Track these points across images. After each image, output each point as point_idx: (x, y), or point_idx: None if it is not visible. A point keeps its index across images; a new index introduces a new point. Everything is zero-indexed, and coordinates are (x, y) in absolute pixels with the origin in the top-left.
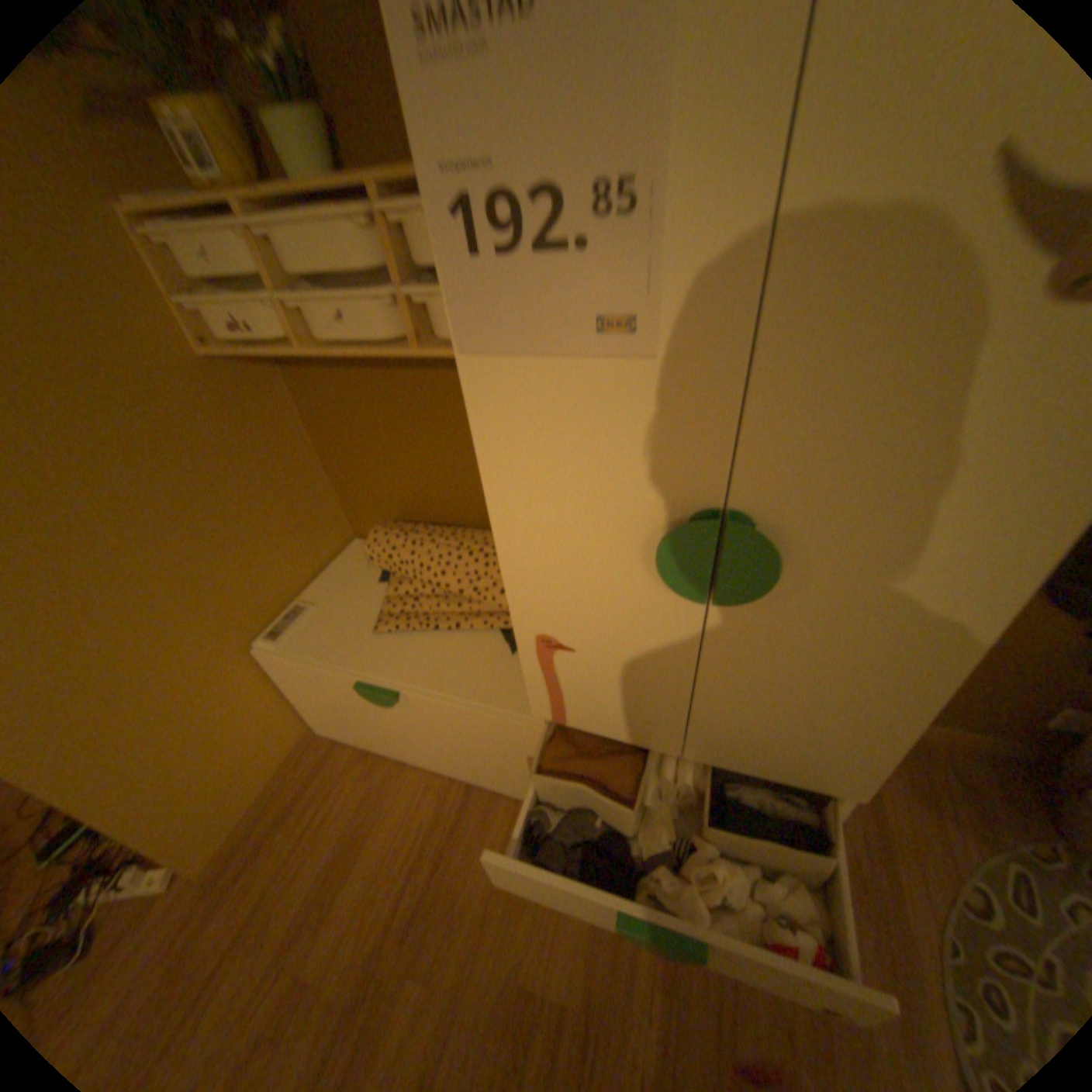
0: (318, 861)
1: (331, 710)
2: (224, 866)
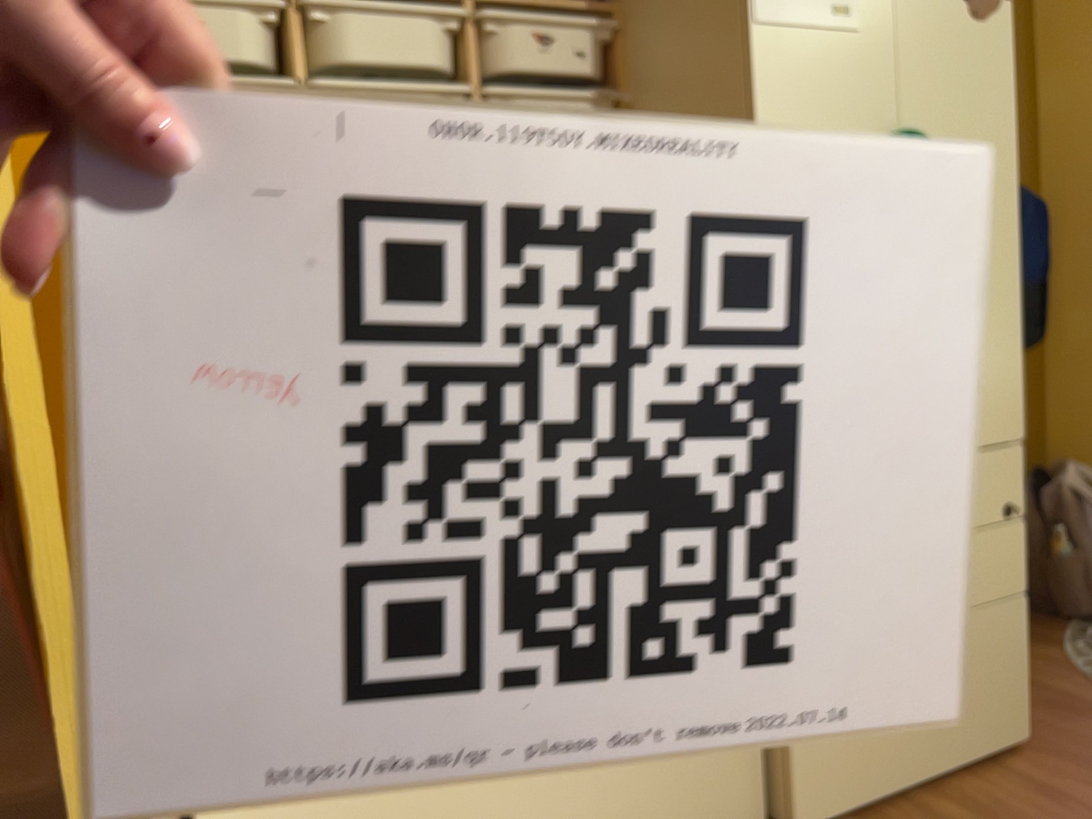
0: None
1: None
2: None
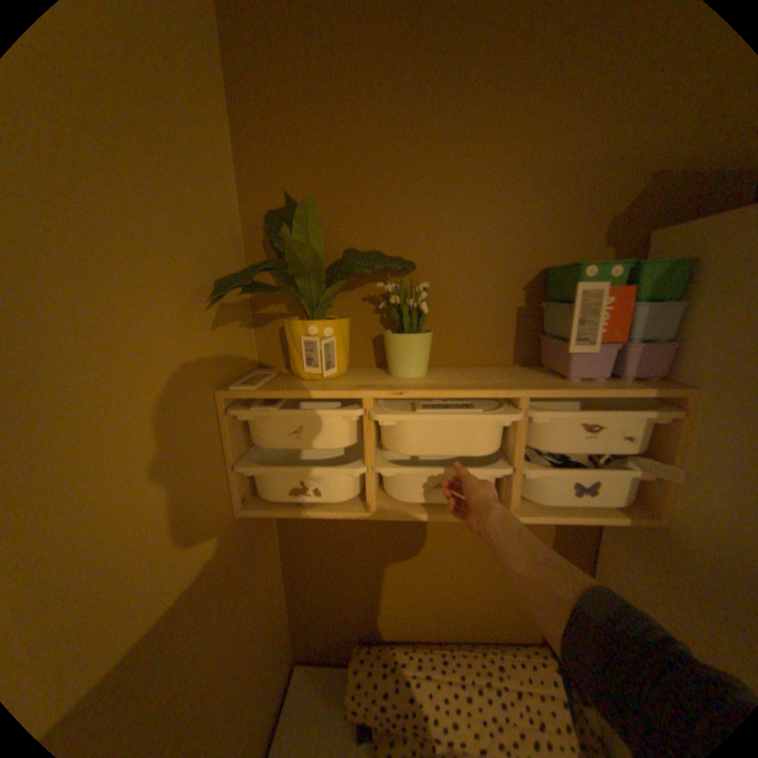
0: None
1: None
2: None
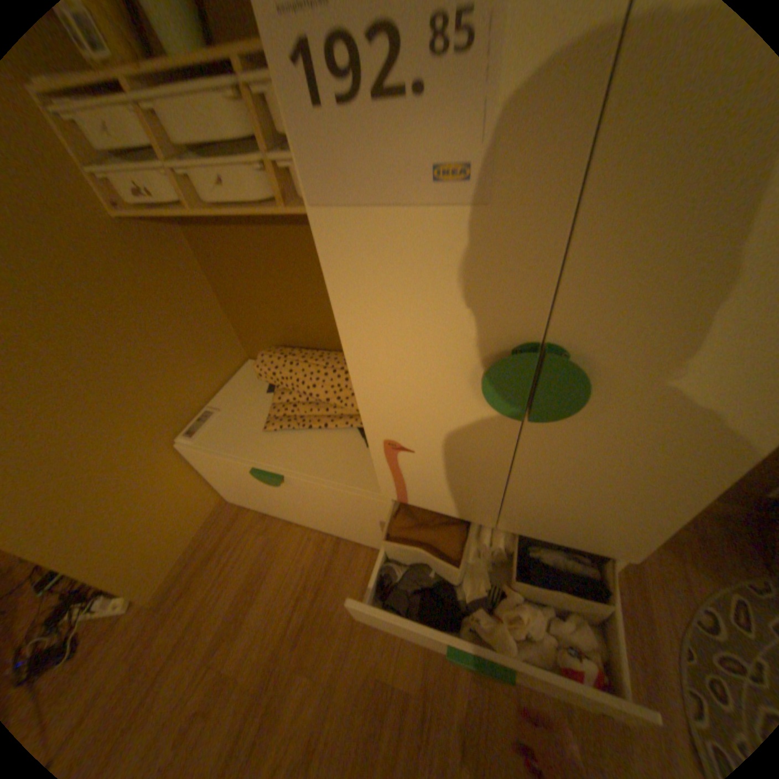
0: (232, 592)
1: (236, 487)
2: (165, 596)
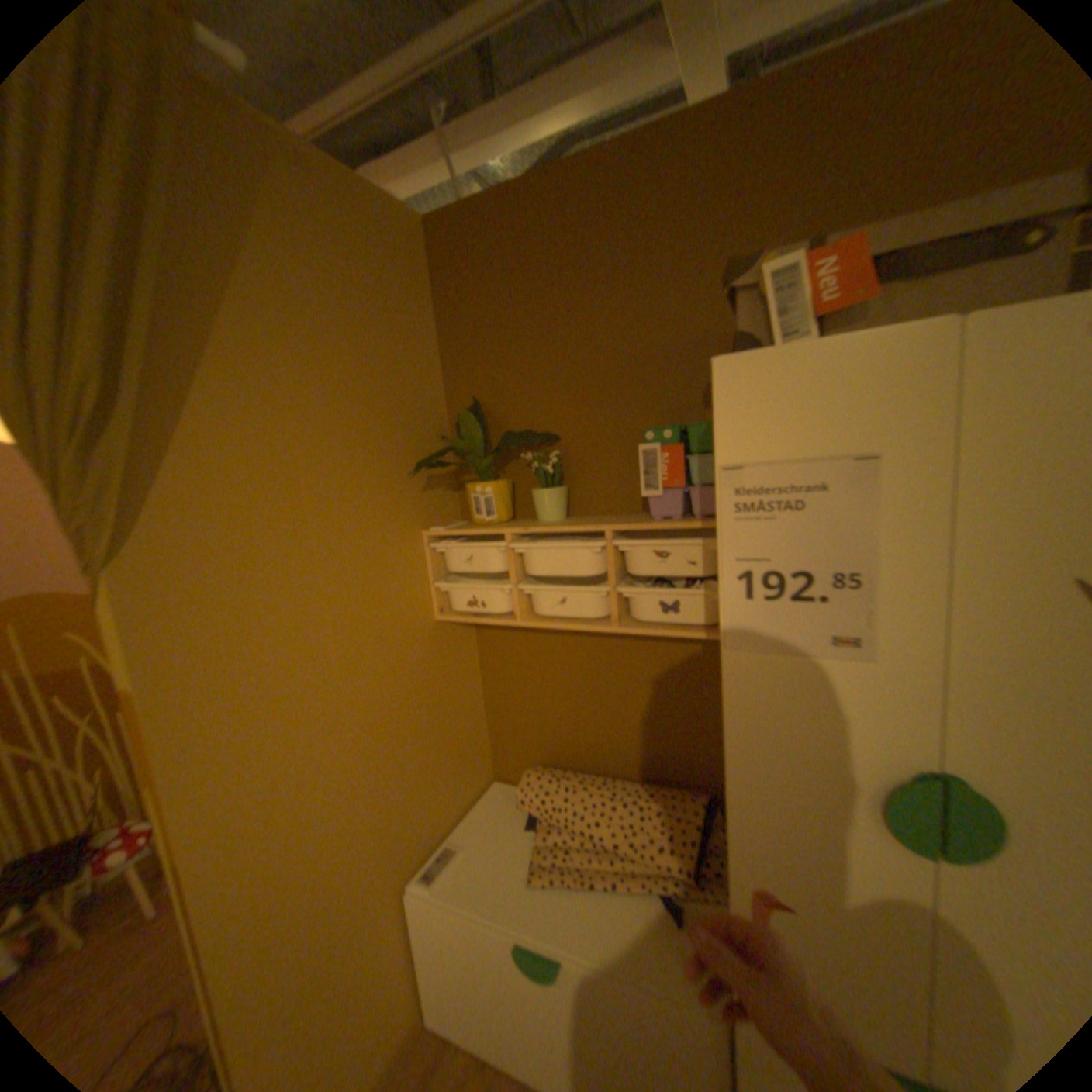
0: None
1: (461, 987)
2: None
